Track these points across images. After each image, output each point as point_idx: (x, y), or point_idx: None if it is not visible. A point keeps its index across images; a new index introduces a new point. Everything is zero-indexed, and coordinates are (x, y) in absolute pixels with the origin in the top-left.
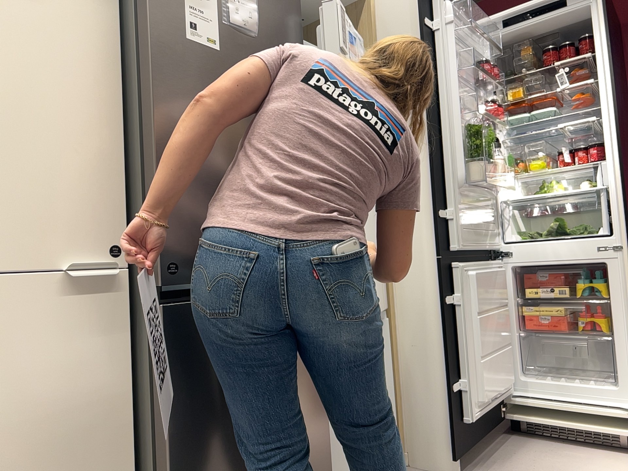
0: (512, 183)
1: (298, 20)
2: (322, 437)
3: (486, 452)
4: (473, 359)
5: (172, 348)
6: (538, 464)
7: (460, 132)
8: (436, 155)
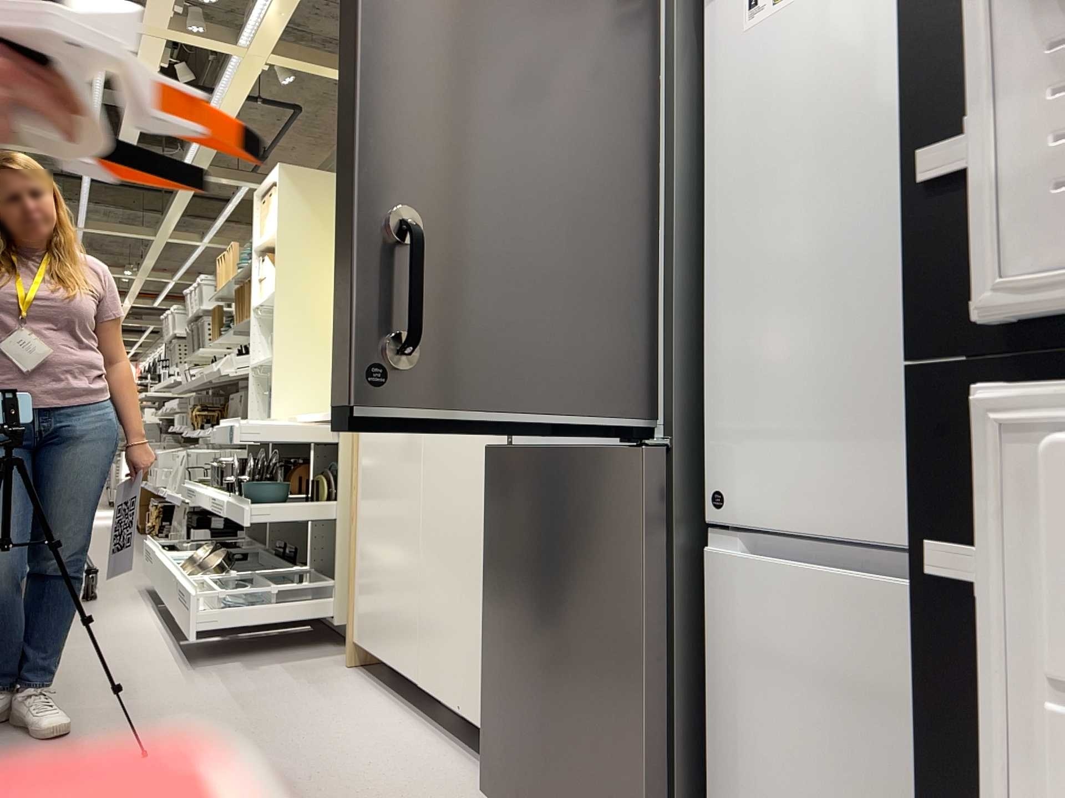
0: None
1: None
2: (638, 739)
3: None
4: None
5: (490, 493)
6: None
7: None
8: None
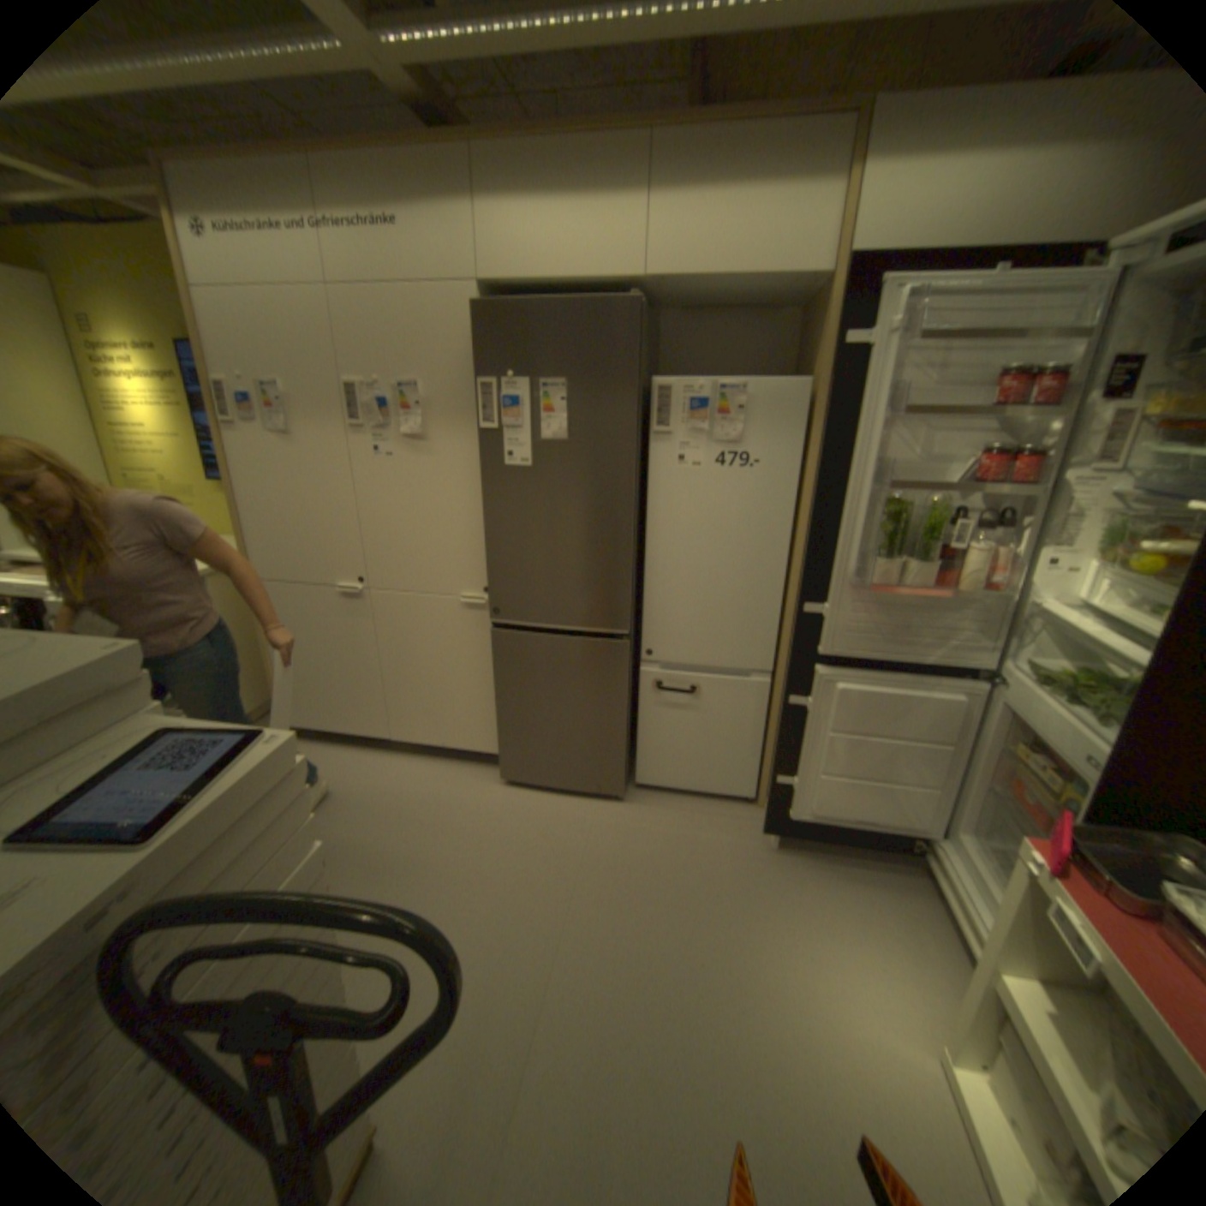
0: (1096, 574)
1: (631, 400)
2: (618, 739)
3: (849, 861)
4: (816, 770)
5: (499, 651)
6: (862, 910)
7: (864, 511)
8: (819, 537)
